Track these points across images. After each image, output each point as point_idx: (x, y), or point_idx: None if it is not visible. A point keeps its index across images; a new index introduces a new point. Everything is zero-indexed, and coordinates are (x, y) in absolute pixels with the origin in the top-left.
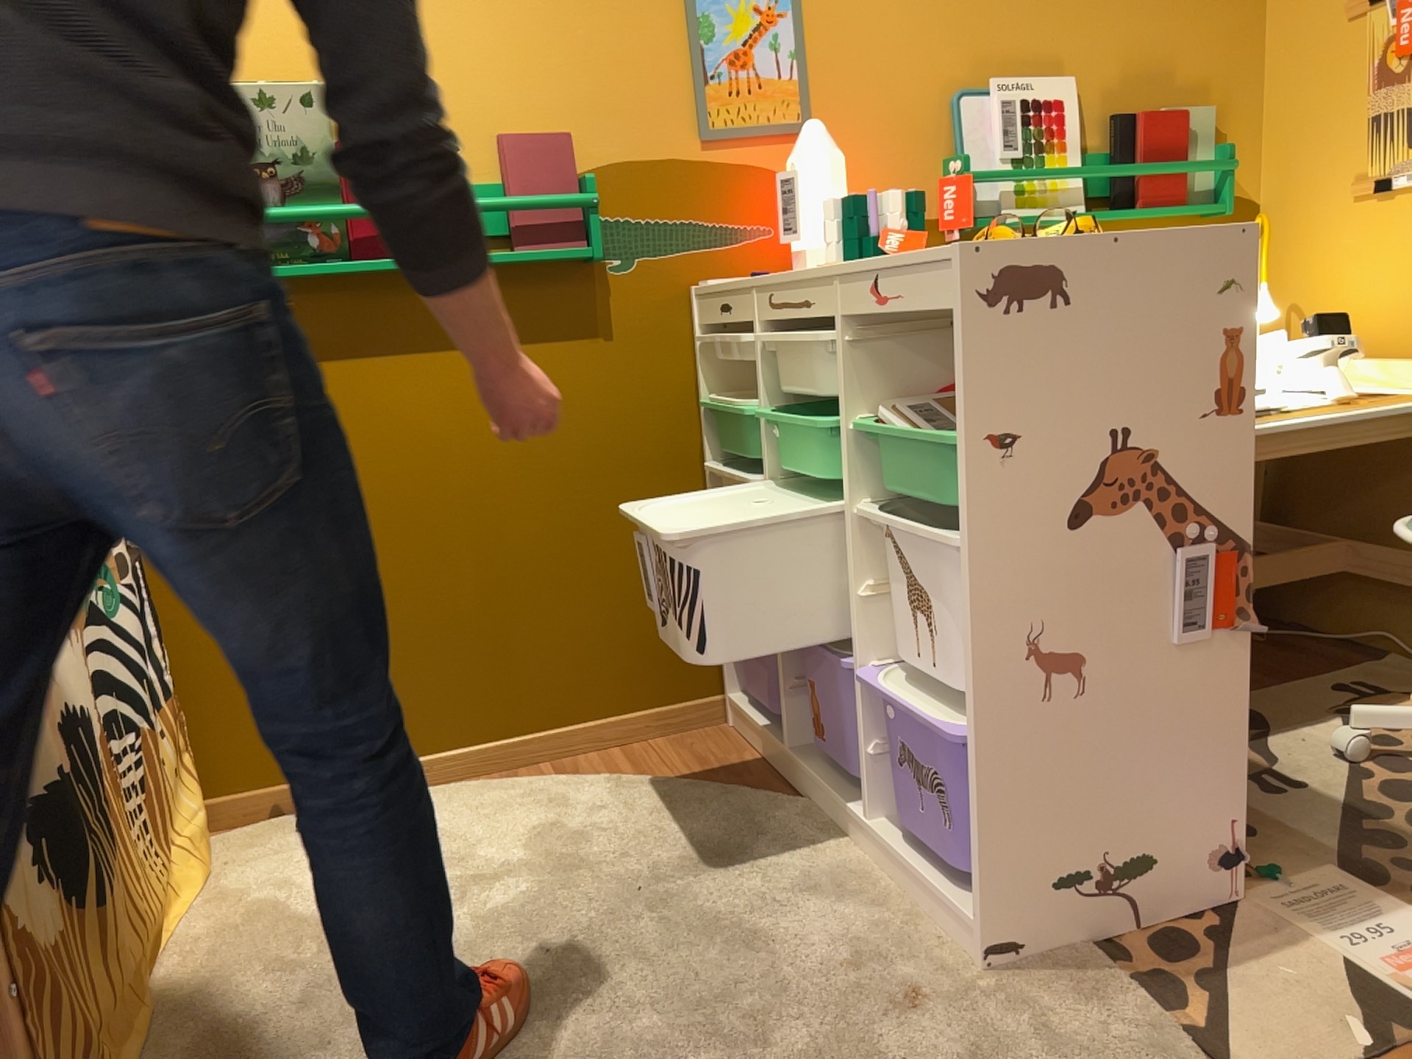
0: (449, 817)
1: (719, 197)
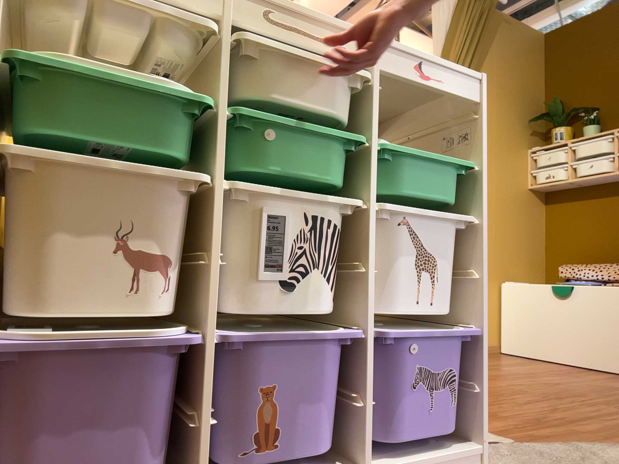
0: None
1: None
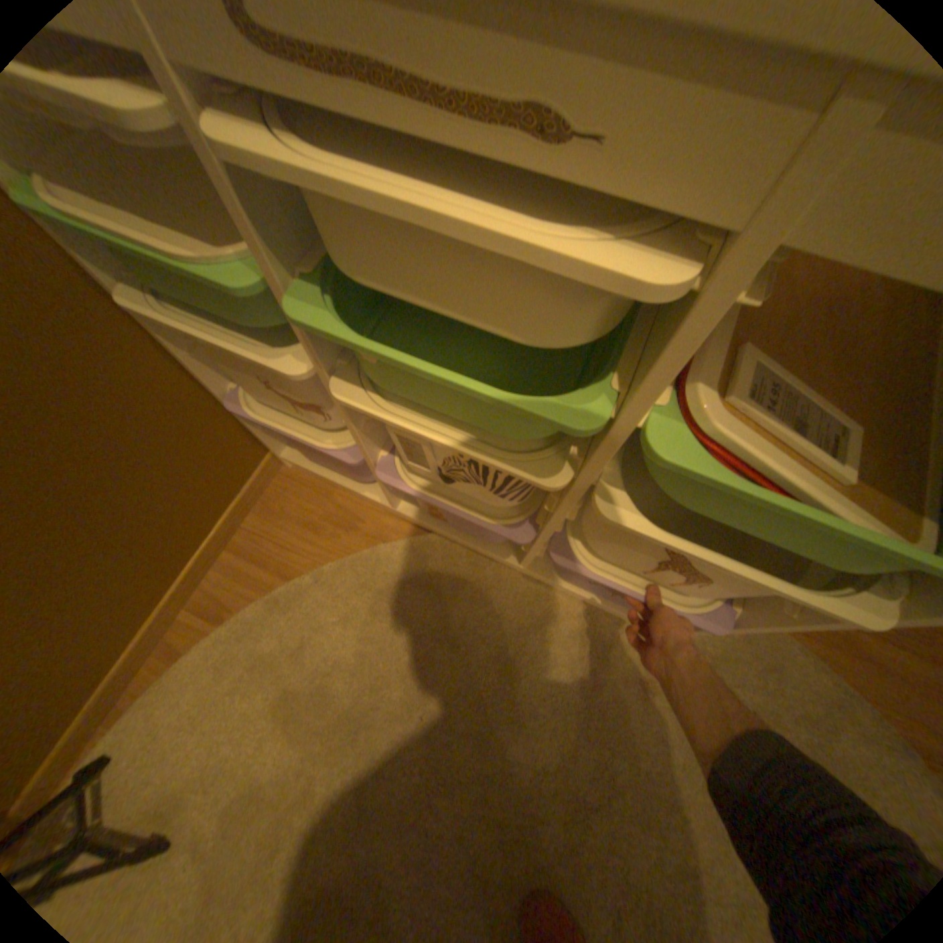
0: (180, 753)
1: None
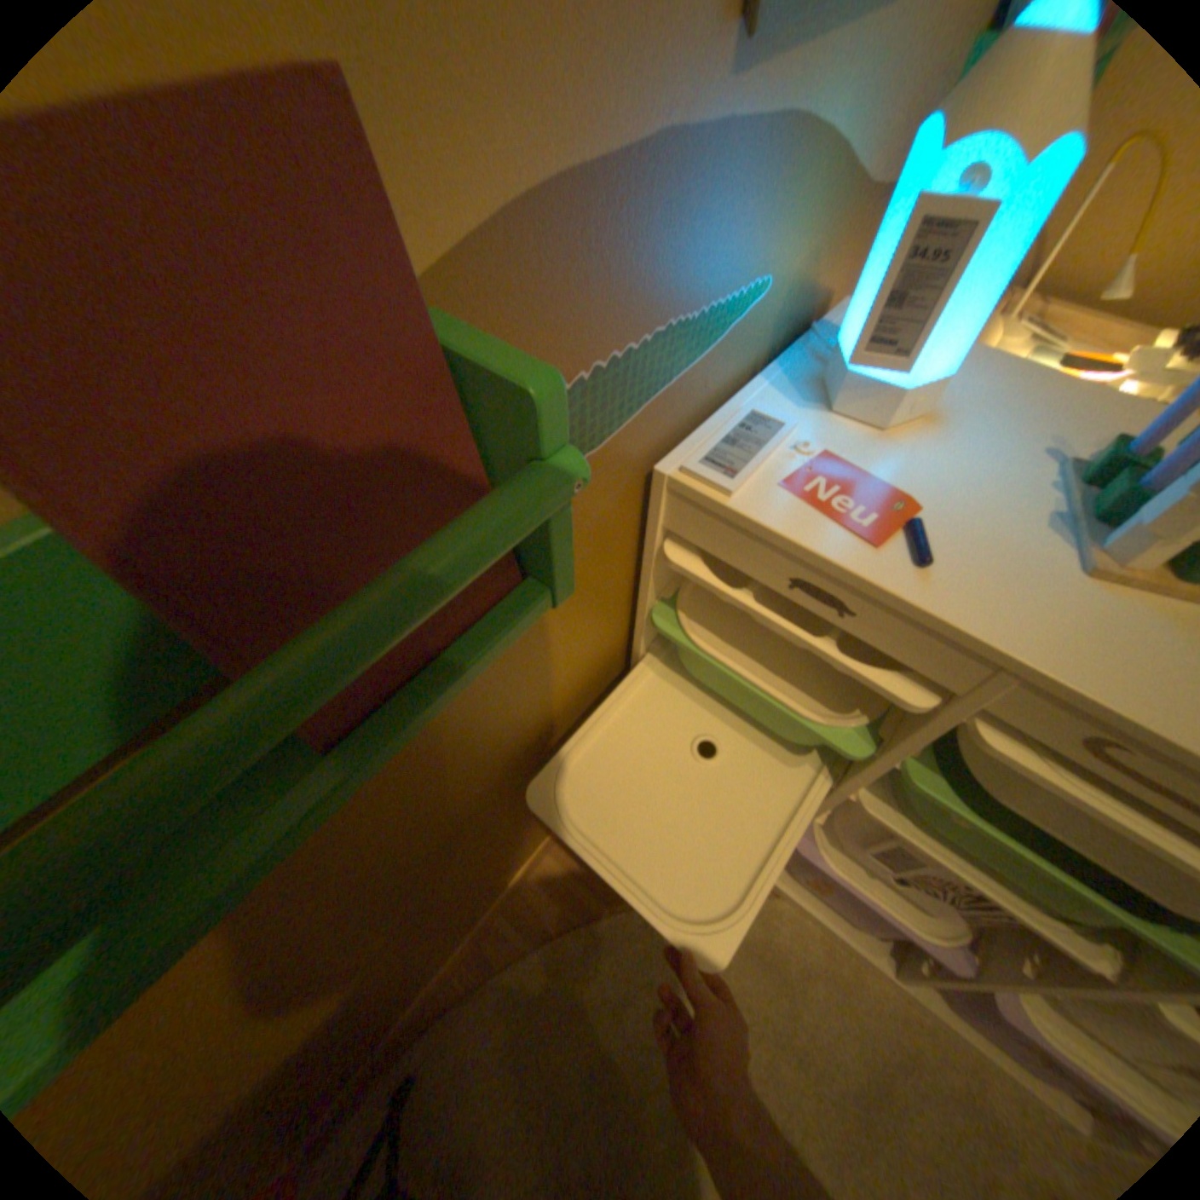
0: (486, 1104)
1: (729, 231)
